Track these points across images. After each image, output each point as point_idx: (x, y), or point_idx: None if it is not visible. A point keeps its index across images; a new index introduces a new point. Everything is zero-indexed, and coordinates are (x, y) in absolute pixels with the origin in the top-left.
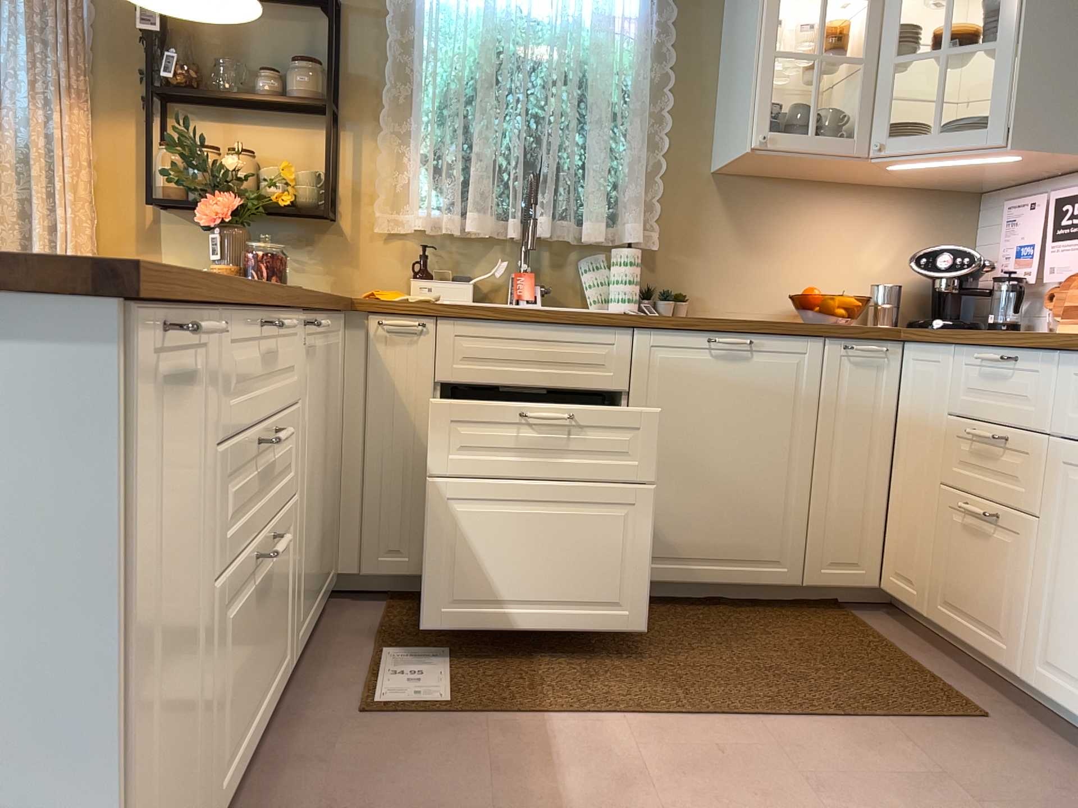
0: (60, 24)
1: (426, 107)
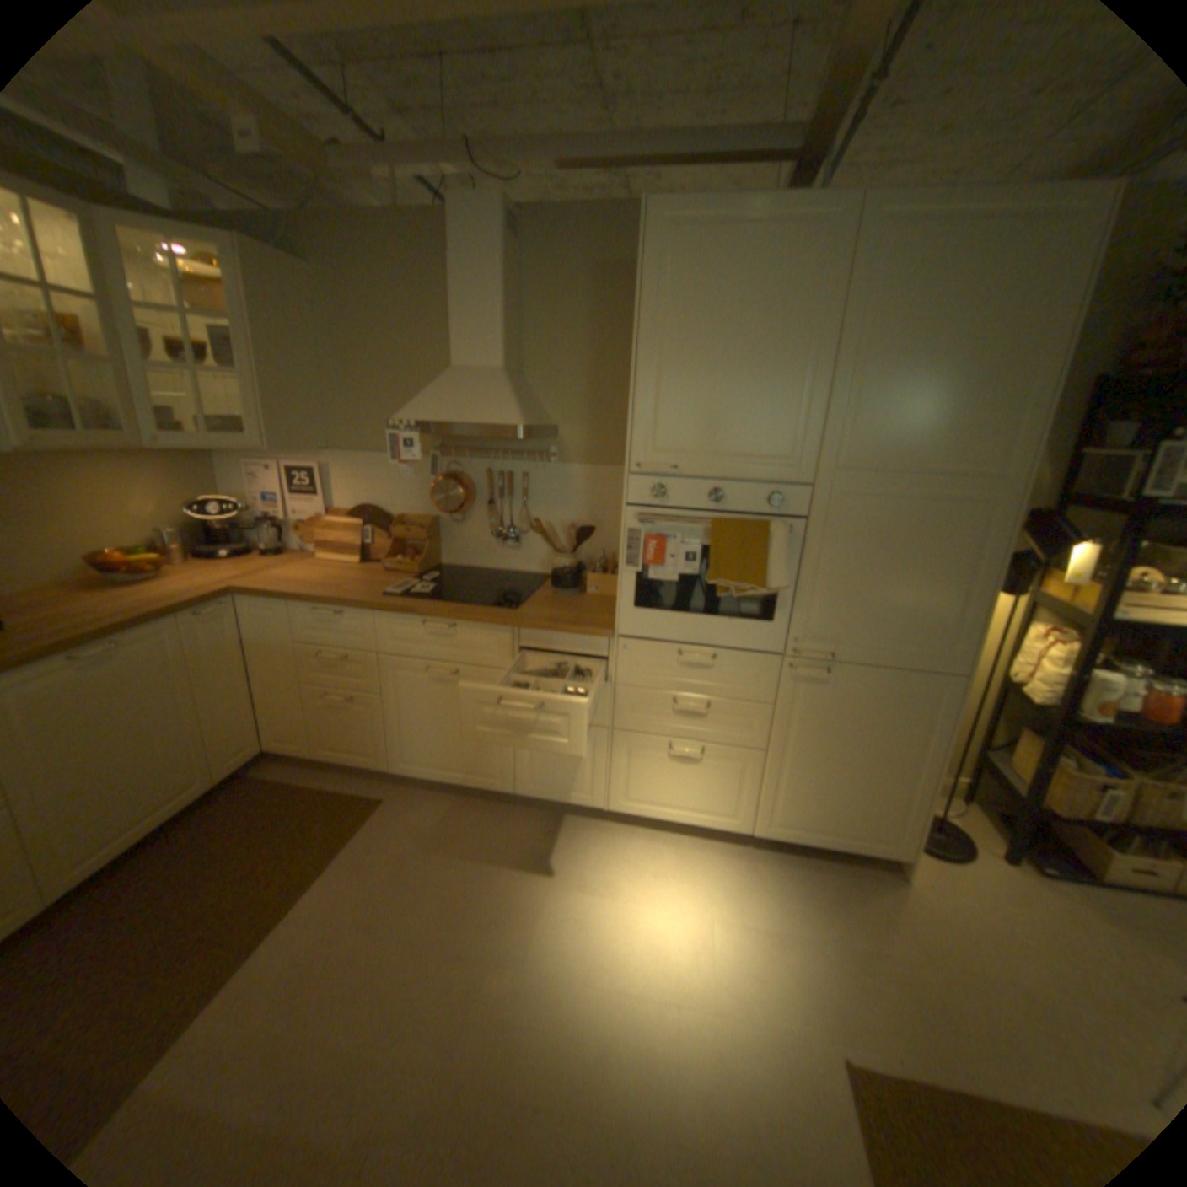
0: None
1: None
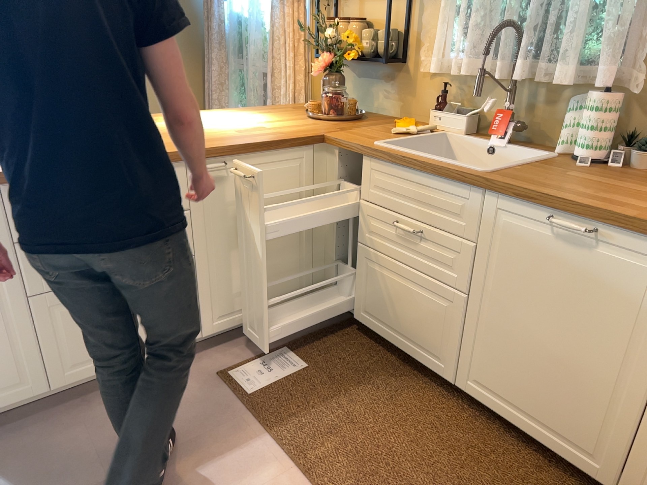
0: None
1: None
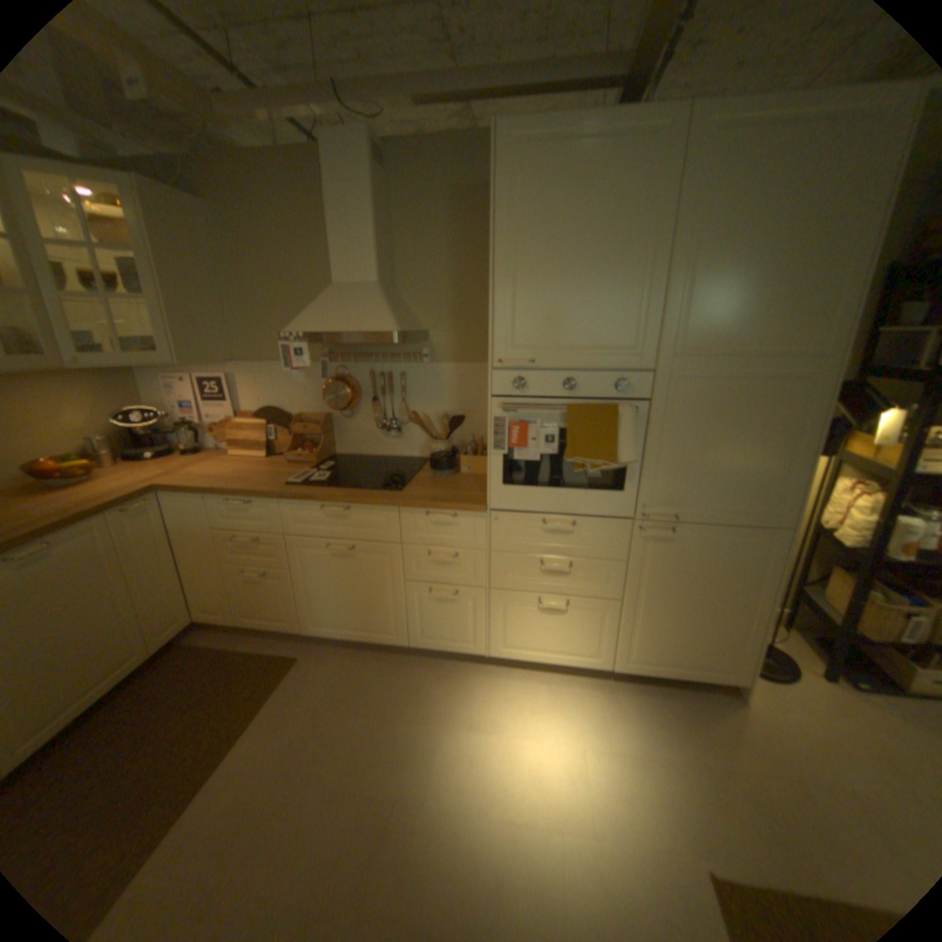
0: None
1: None
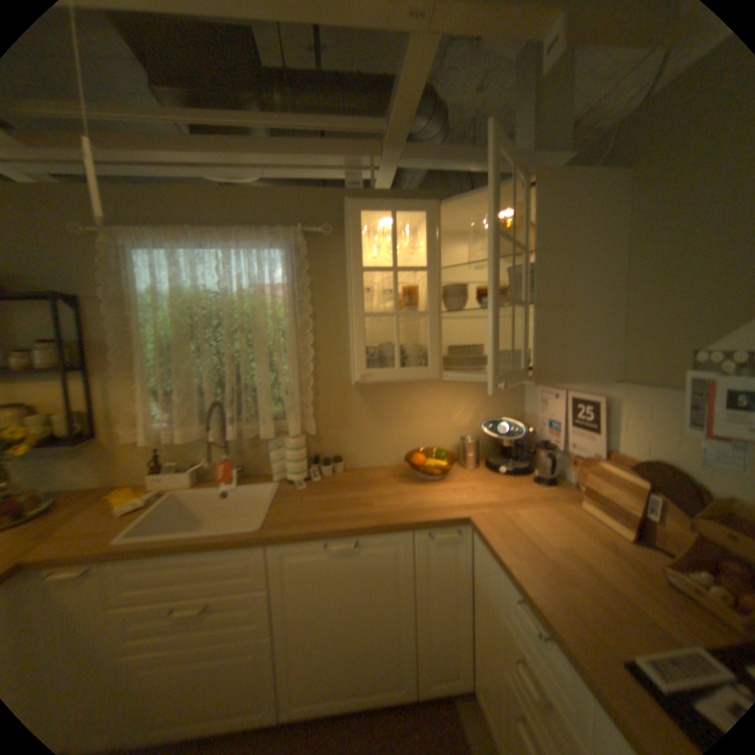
0: None
1: (134, 363)
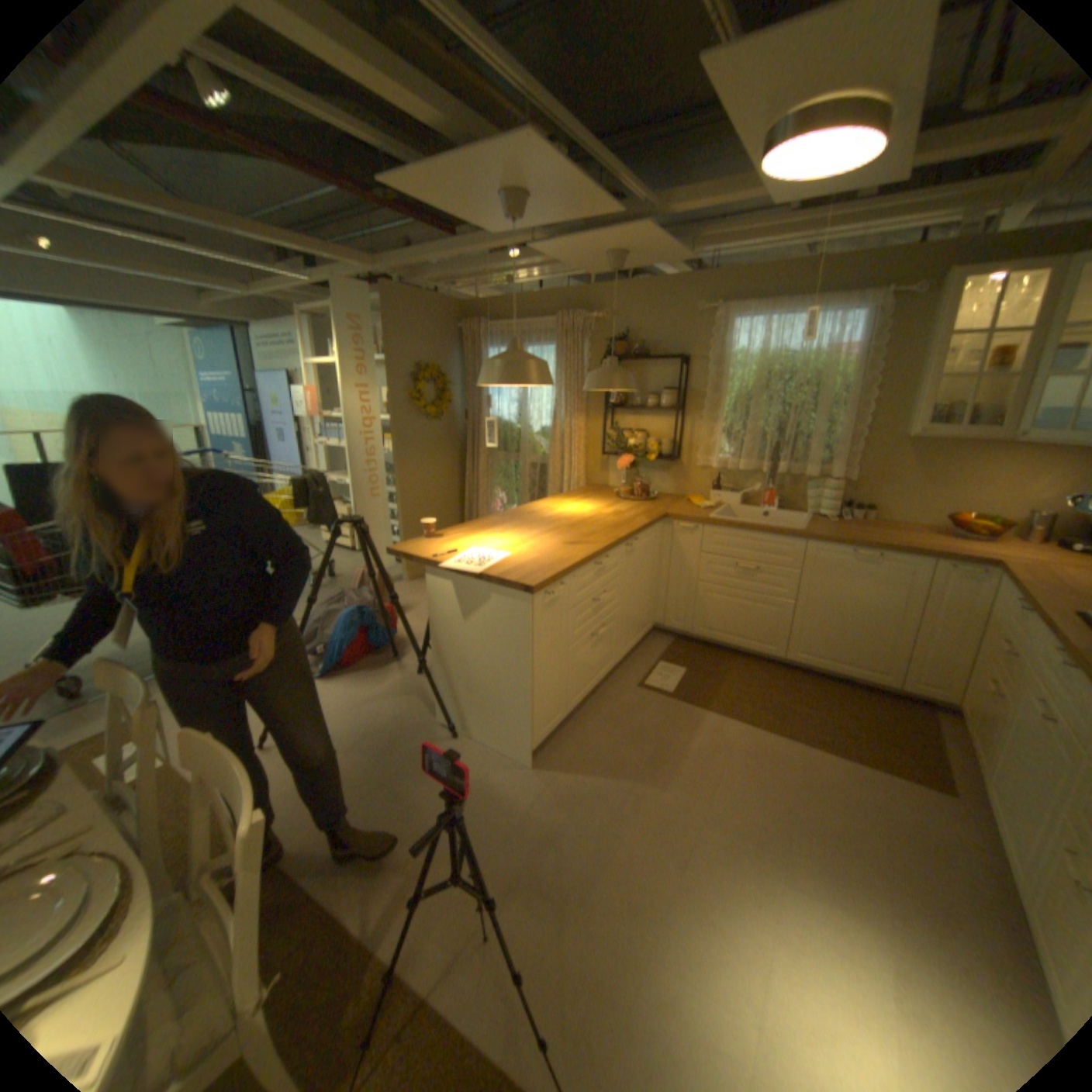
0: (573, 383)
1: (723, 407)
